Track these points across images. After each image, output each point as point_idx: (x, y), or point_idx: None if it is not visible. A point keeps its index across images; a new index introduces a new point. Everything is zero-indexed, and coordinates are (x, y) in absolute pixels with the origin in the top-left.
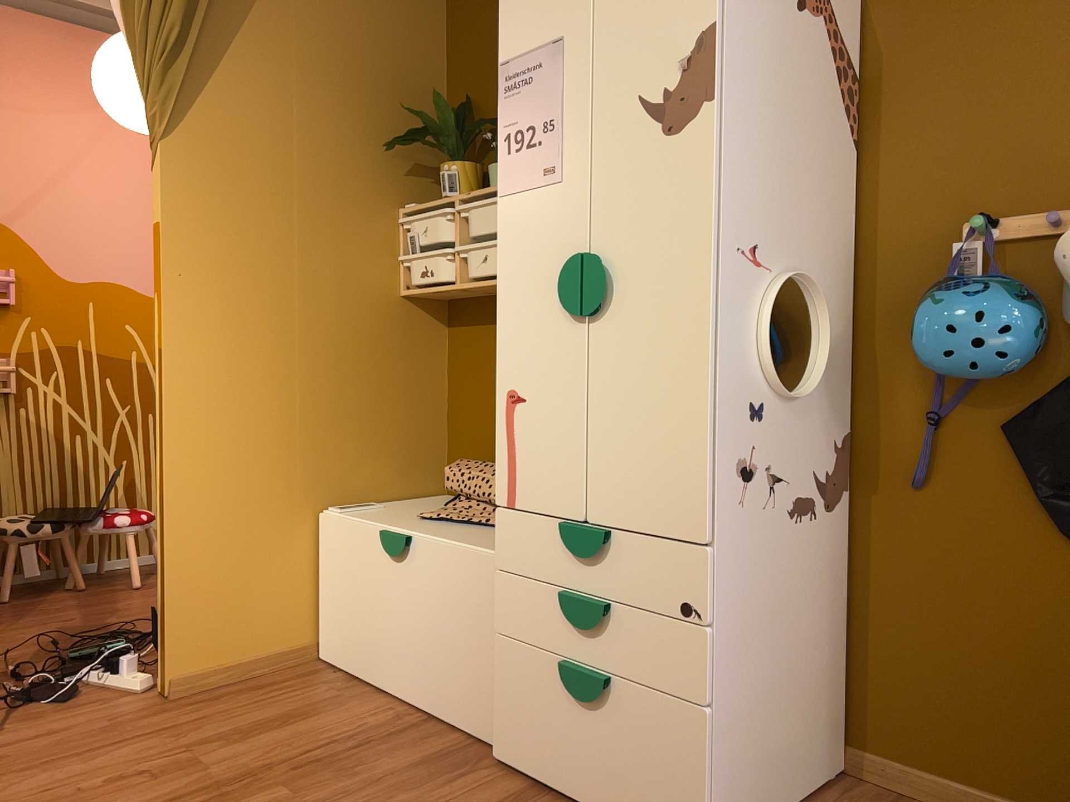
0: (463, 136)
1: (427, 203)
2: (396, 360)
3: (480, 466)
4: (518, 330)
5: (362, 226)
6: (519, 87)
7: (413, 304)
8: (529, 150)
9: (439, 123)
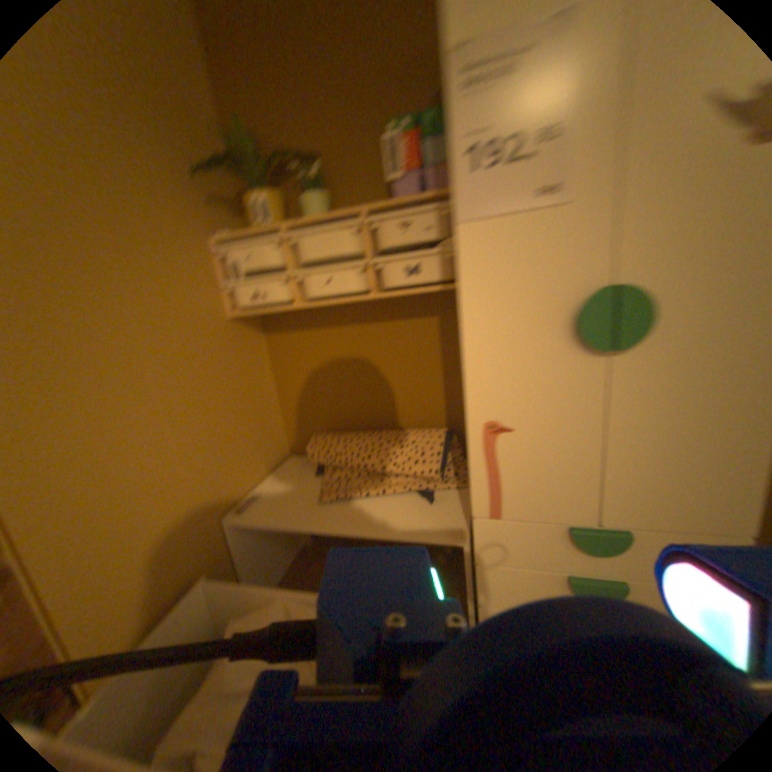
0: (262, 162)
1: (247, 228)
2: (241, 369)
3: (341, 439)
4: (501, 365)
5: (184, 253)
6: (493, 77)
7: (241, 320)
8: (513, 163)
9: (234, 147)
